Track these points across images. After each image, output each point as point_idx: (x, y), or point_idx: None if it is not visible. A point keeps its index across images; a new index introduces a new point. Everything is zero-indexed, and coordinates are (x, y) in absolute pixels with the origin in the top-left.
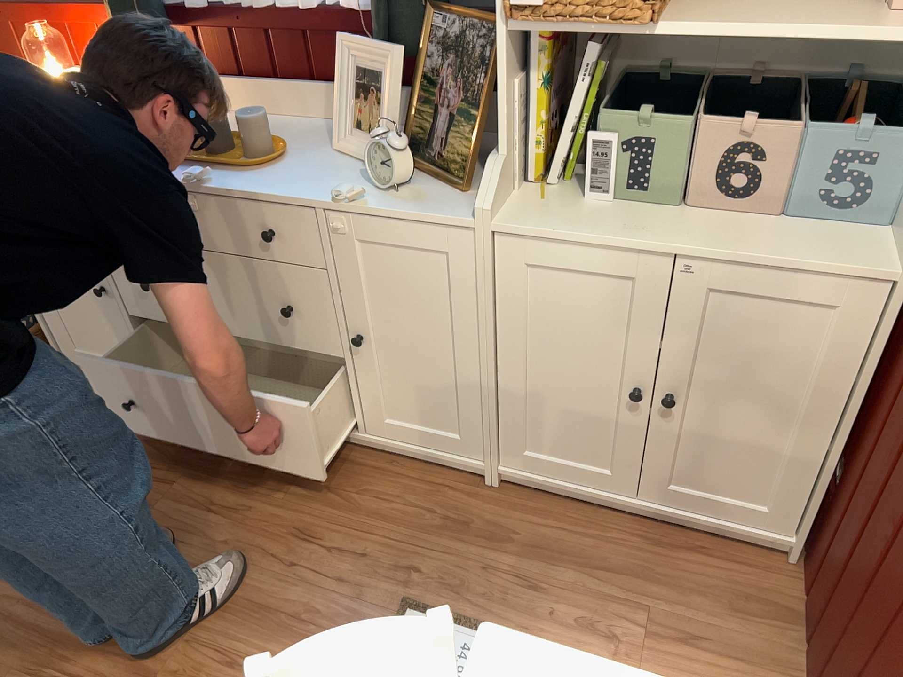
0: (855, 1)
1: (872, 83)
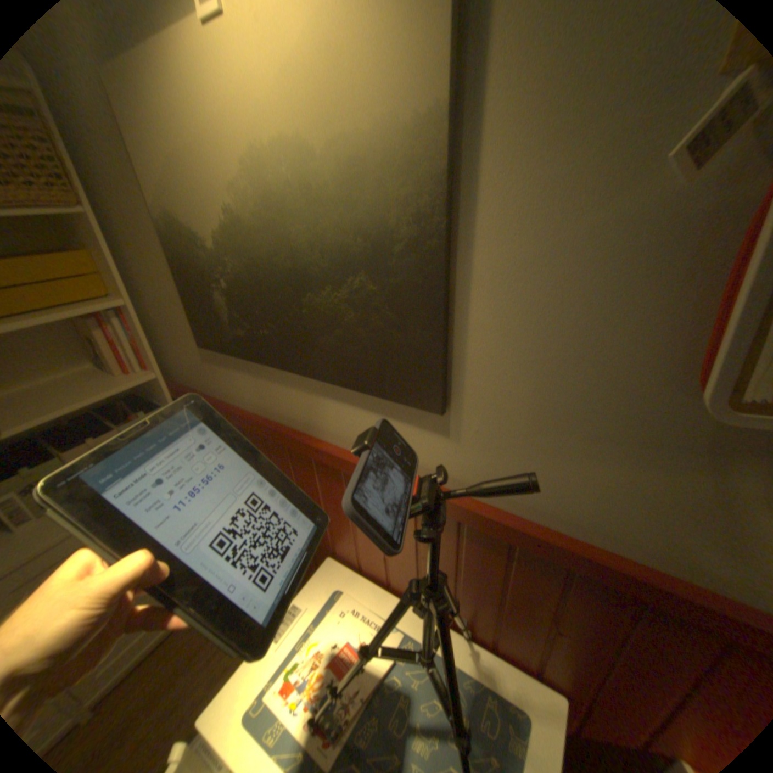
0: (94, 380)
1: (122, 400)
